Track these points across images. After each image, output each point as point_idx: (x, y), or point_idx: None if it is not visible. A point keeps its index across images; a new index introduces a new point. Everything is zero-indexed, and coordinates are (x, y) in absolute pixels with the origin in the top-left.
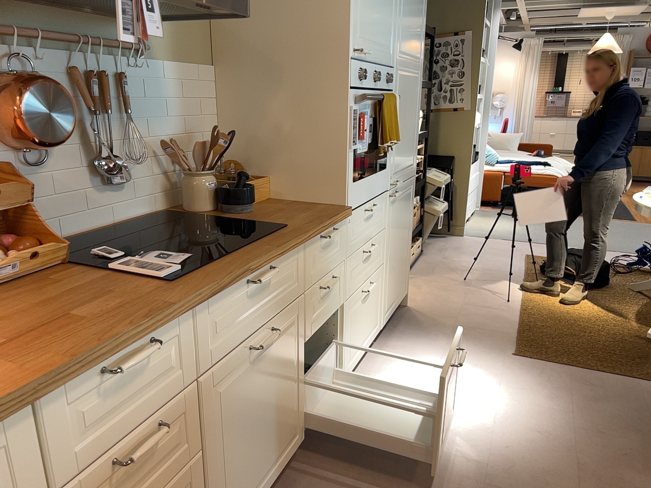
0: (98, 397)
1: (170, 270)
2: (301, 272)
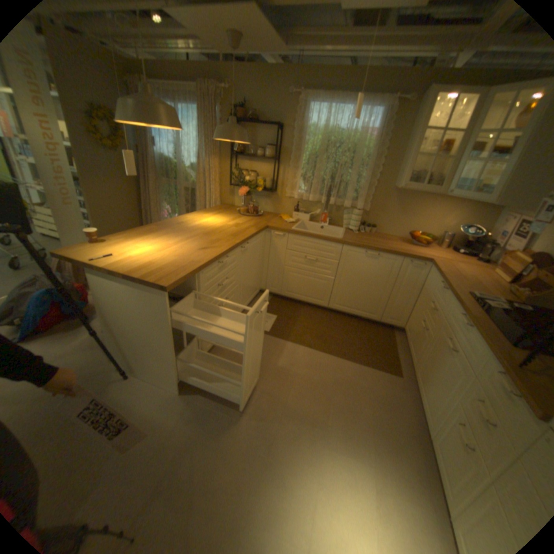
0: (441, 287)
1: (480, 298)
2: (485, 368)
